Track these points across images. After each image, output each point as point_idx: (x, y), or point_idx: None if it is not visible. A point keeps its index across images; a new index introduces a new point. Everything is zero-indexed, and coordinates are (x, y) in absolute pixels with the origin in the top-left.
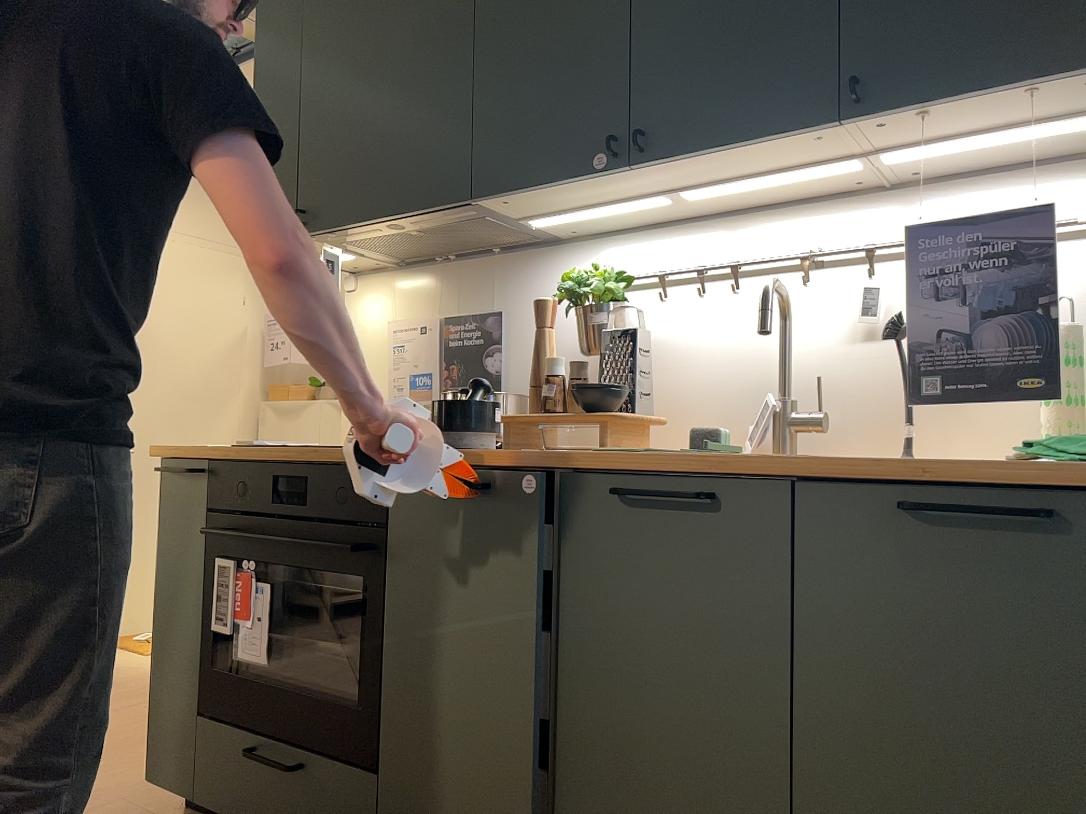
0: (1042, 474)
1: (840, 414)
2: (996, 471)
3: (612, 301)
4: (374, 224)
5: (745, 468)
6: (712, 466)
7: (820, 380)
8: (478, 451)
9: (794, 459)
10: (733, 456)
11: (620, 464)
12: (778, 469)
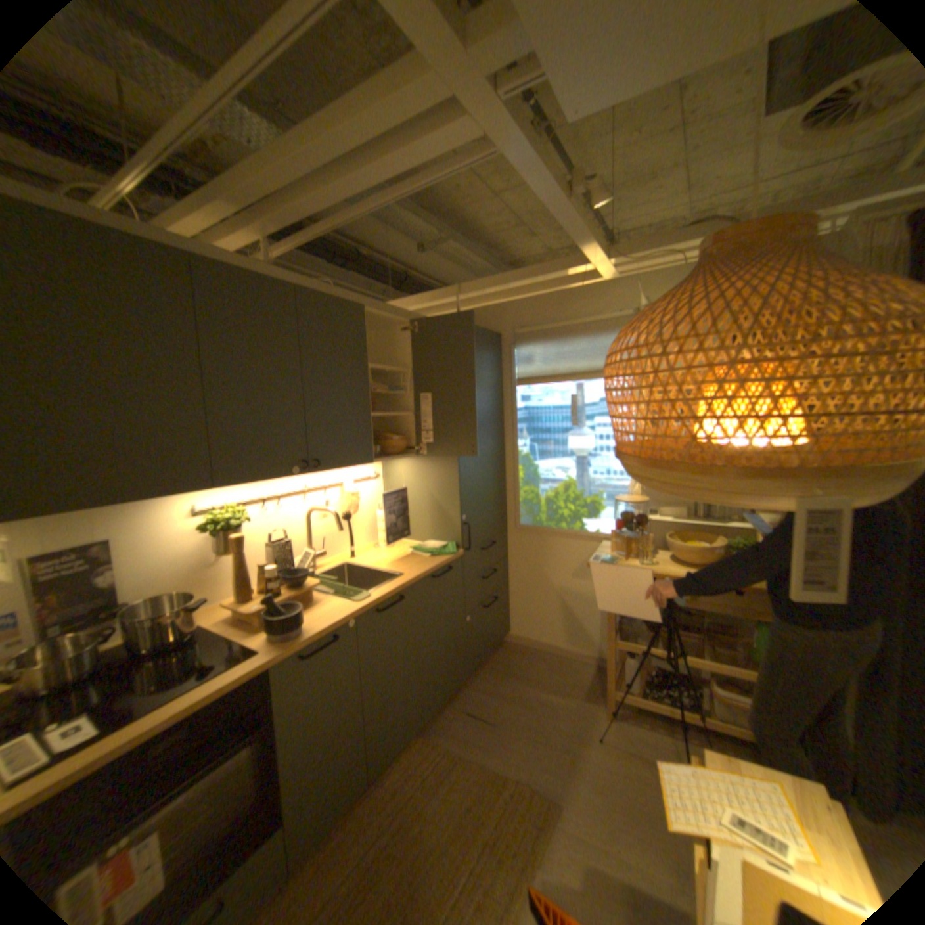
0: (445, 560)
1: (318, 547)
2: (439, 562)
3: (238, 524)
4: (86, 509)
5: (407, 585)
6: (400, 588)
7: (325, 539)
8: (303, 630)
9: (409, 576)
10: (394, 582)
11: (378, 602)
12: (414, 581)
